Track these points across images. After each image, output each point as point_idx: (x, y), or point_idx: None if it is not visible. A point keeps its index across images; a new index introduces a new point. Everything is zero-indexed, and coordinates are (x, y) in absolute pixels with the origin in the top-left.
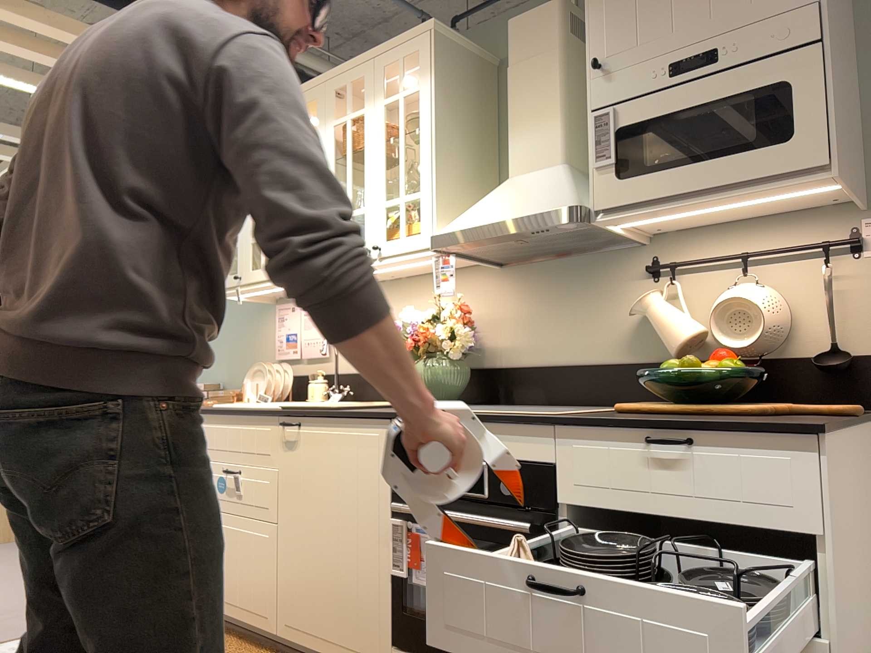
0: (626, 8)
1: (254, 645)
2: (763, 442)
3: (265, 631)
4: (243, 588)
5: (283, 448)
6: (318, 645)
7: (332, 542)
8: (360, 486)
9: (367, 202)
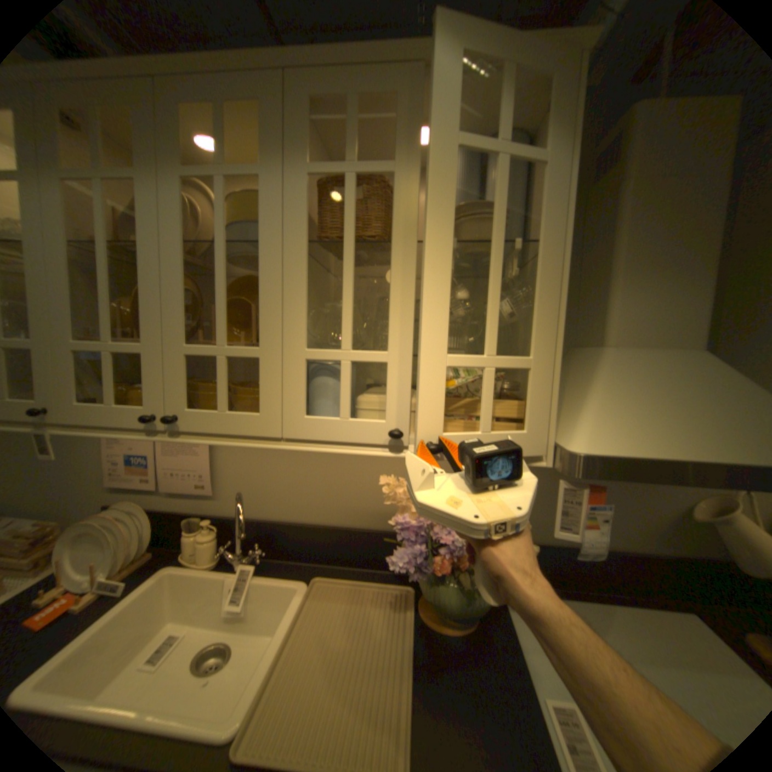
0: None
1: None
2: None
3: None
4: None
5: None
6: None
7: None
8: None
9: (395, 344)
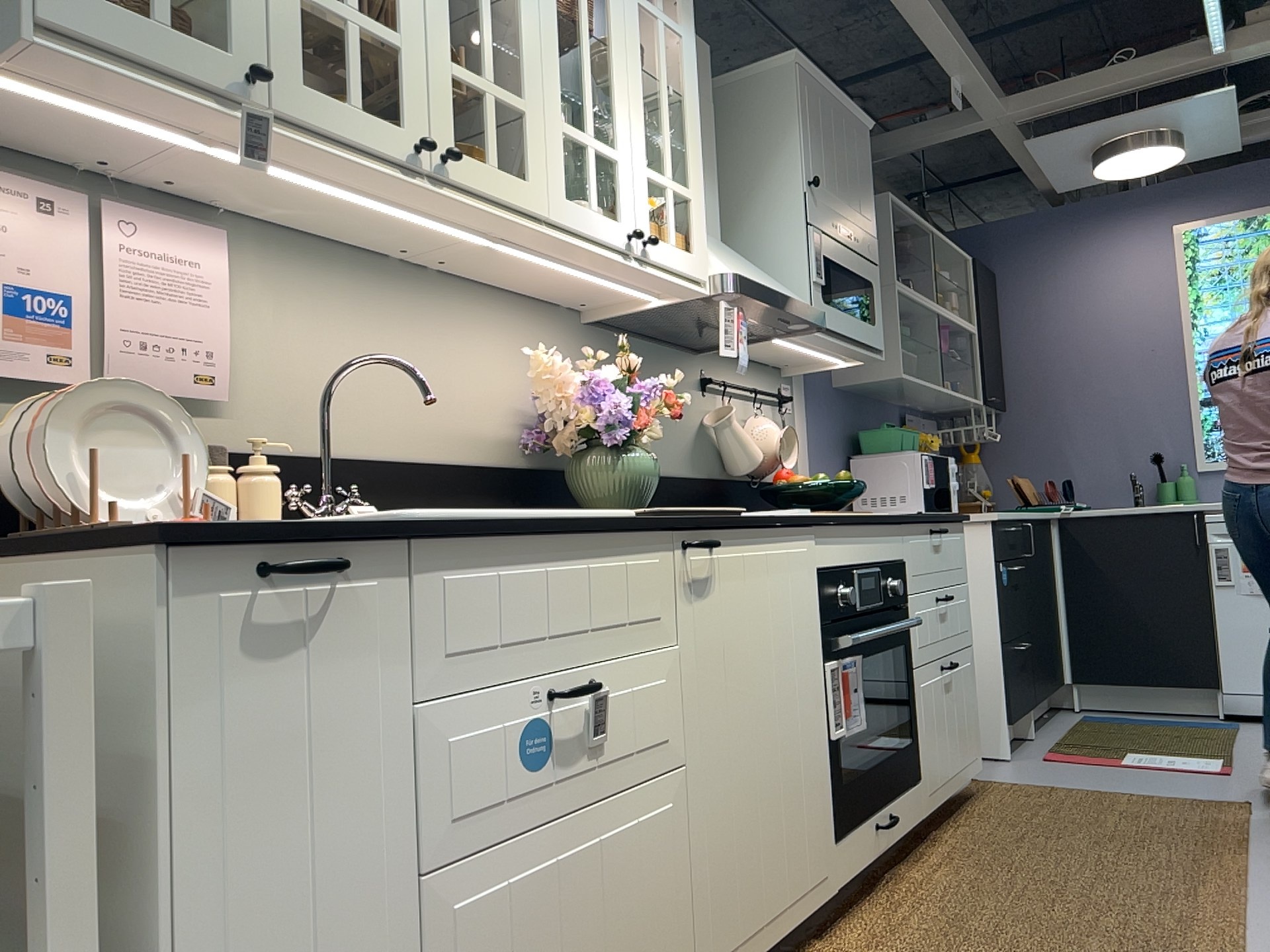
0: (821, 149)
1: None
2: (956, 528)
3: None
4: None
5: (687, 599)
6: (764, 939)
7: (771, 741)
8: (796, 631)
9: (623, 147)
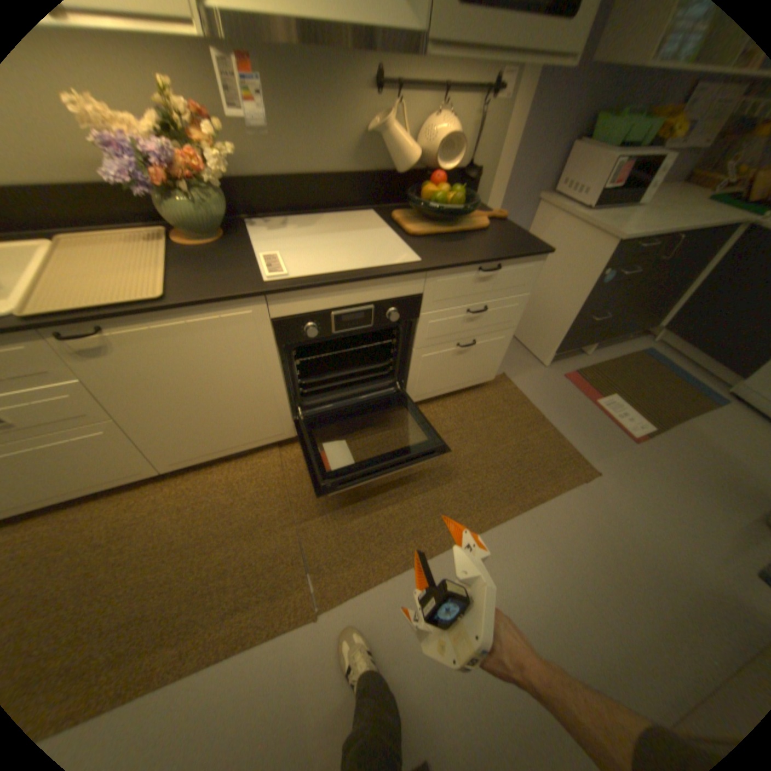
0: None
1: (123, 492)
2: (528, 260)
3: (141, 479)
4: (84, 476)
5: (76, 359)
6: (218, 454)
7: (211, 401)
8: (236, 355)
9: None
